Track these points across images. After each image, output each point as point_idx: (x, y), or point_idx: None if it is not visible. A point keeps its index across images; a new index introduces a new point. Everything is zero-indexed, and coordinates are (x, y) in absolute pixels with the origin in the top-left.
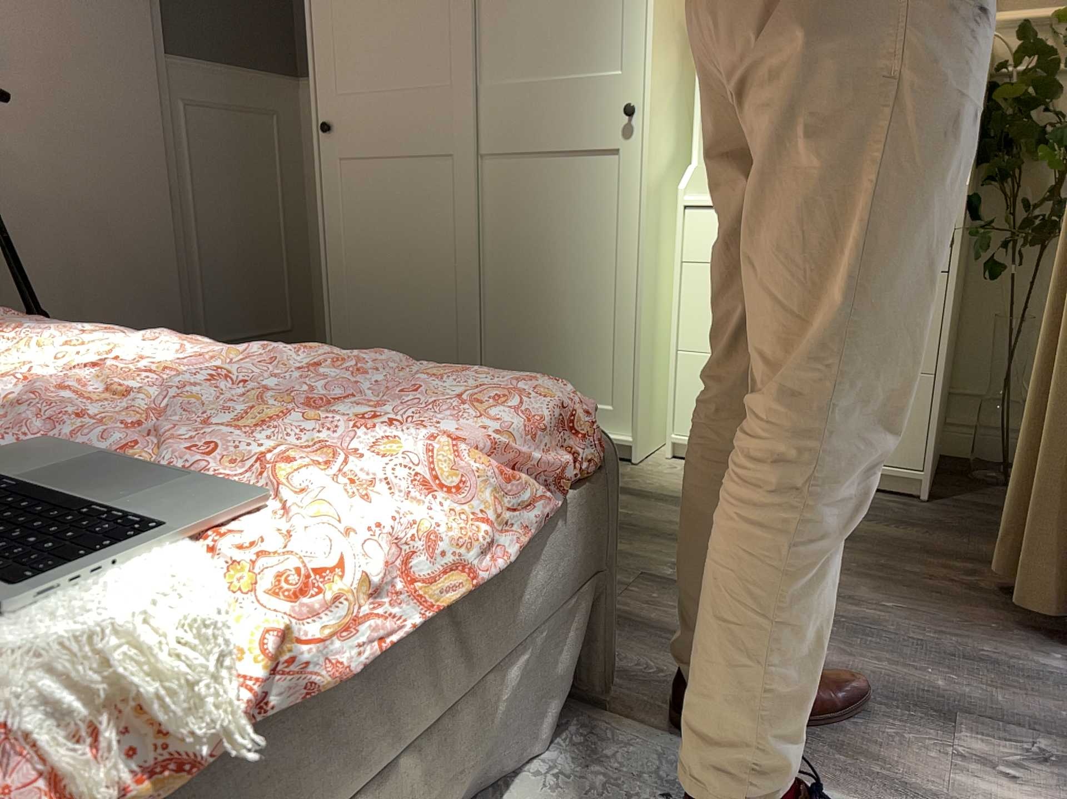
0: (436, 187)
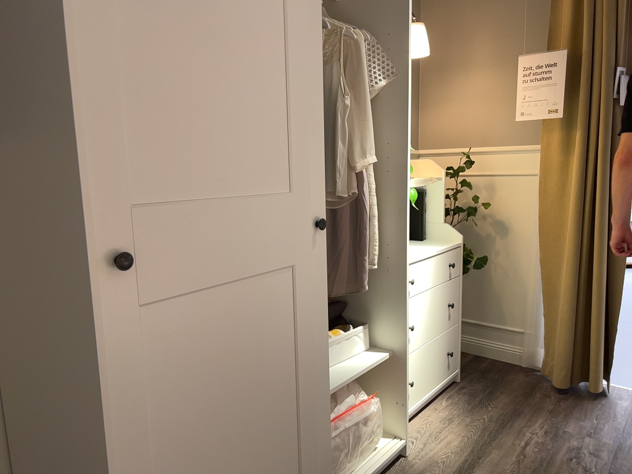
0: (285, 297)
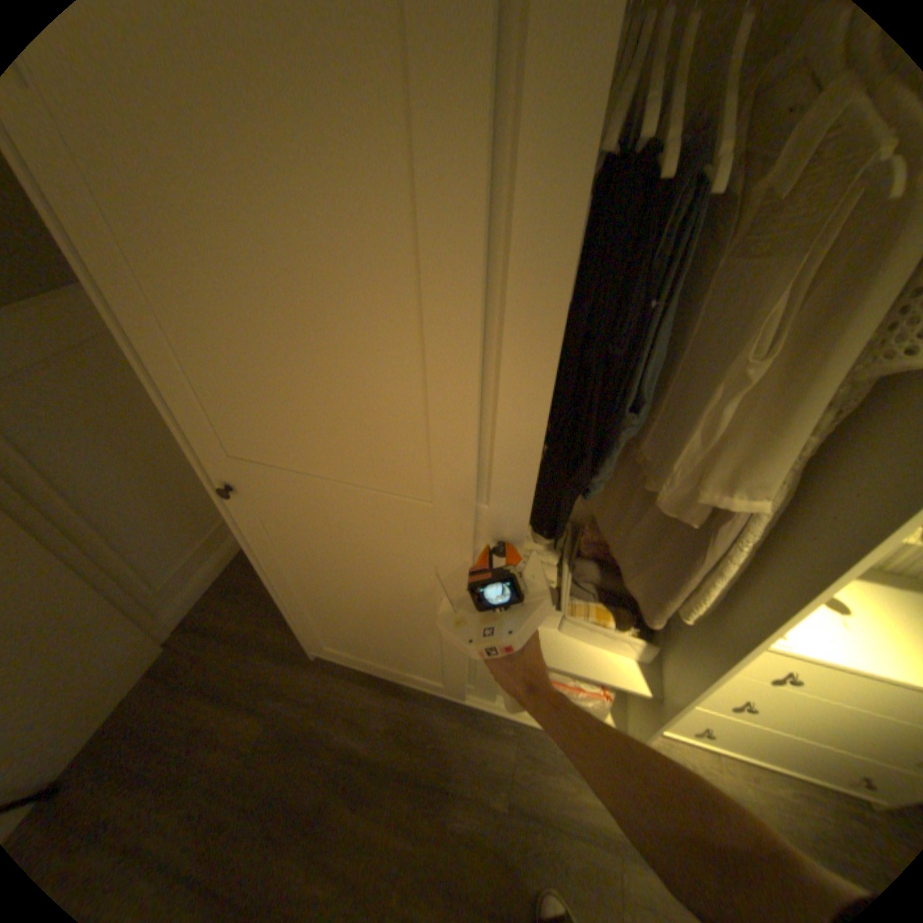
0: (412, 581)
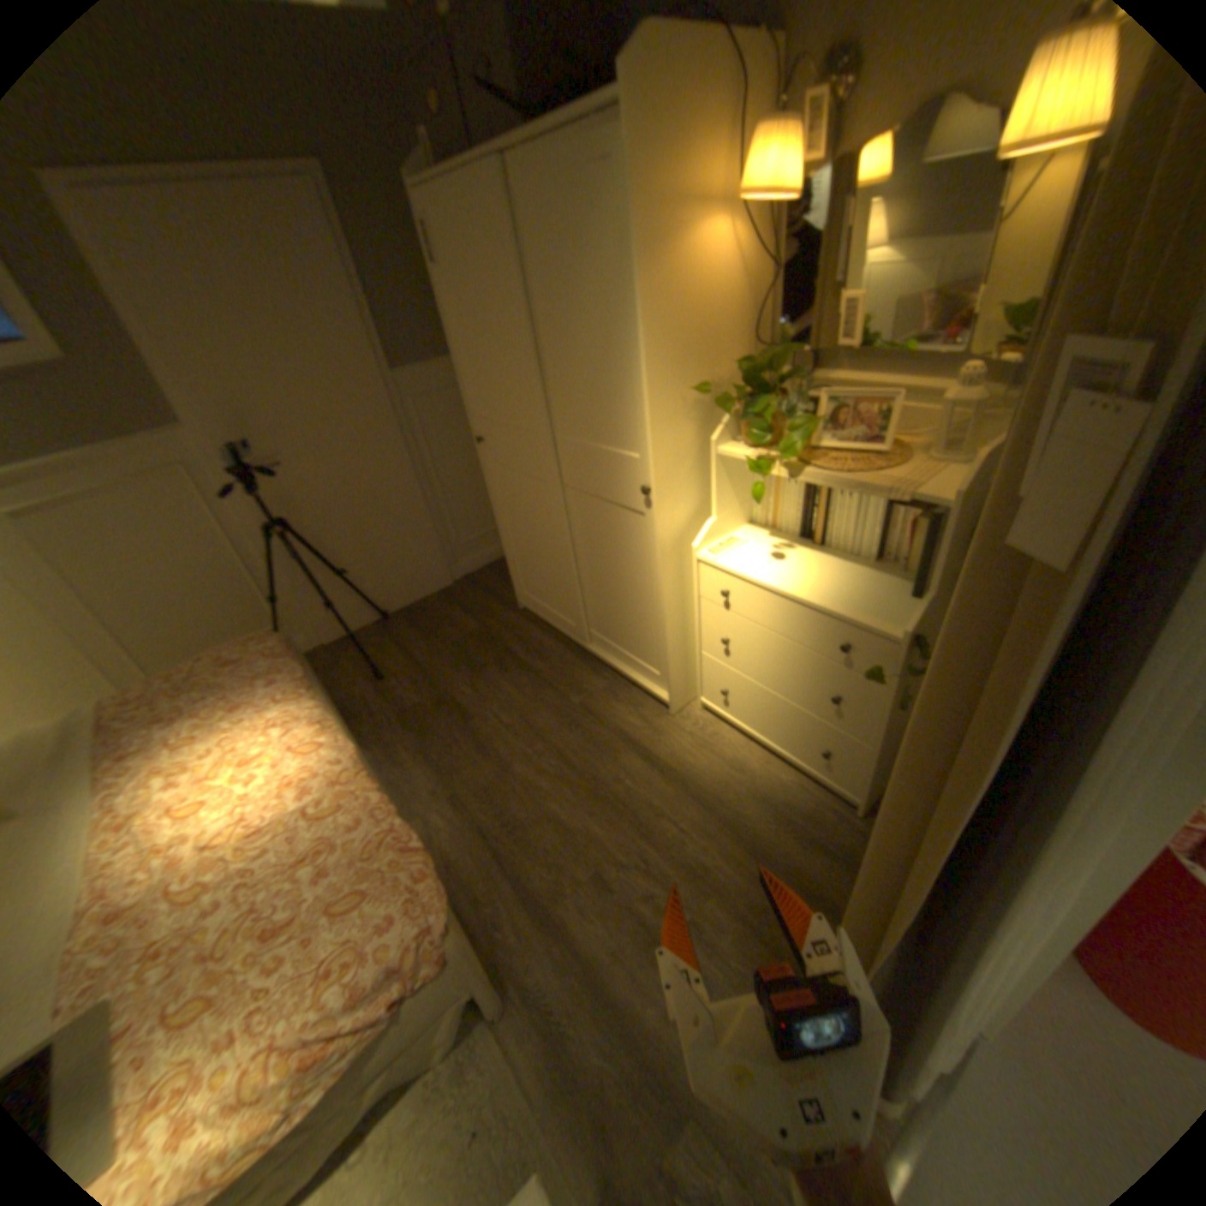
0: (545, 501)
